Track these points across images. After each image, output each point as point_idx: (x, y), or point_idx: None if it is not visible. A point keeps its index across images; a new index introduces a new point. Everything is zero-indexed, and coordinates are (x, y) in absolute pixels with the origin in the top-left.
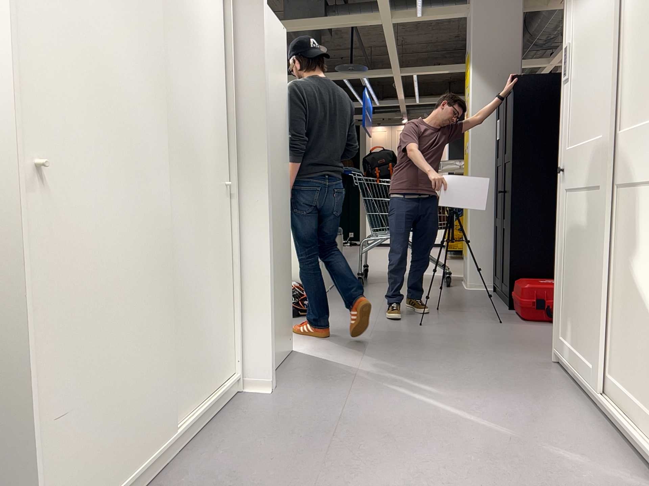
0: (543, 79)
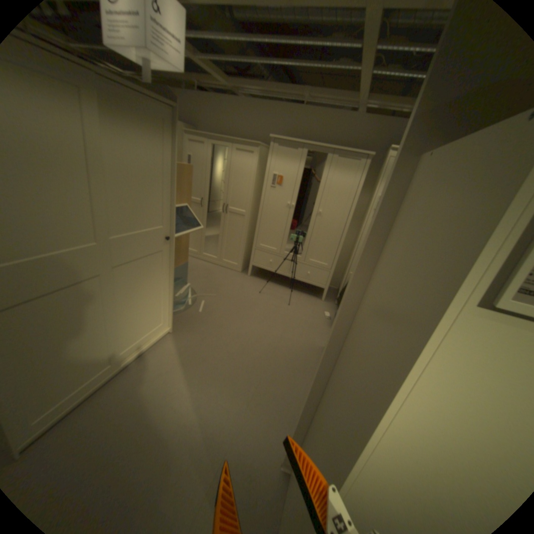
0: None
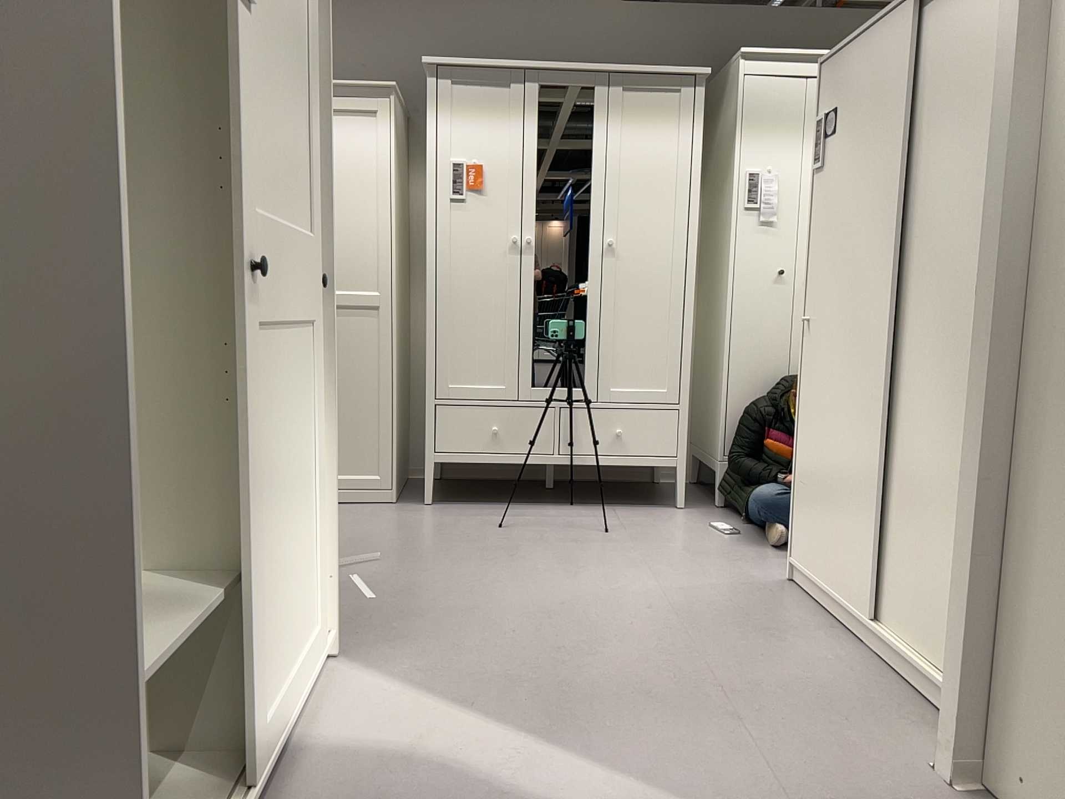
0: None
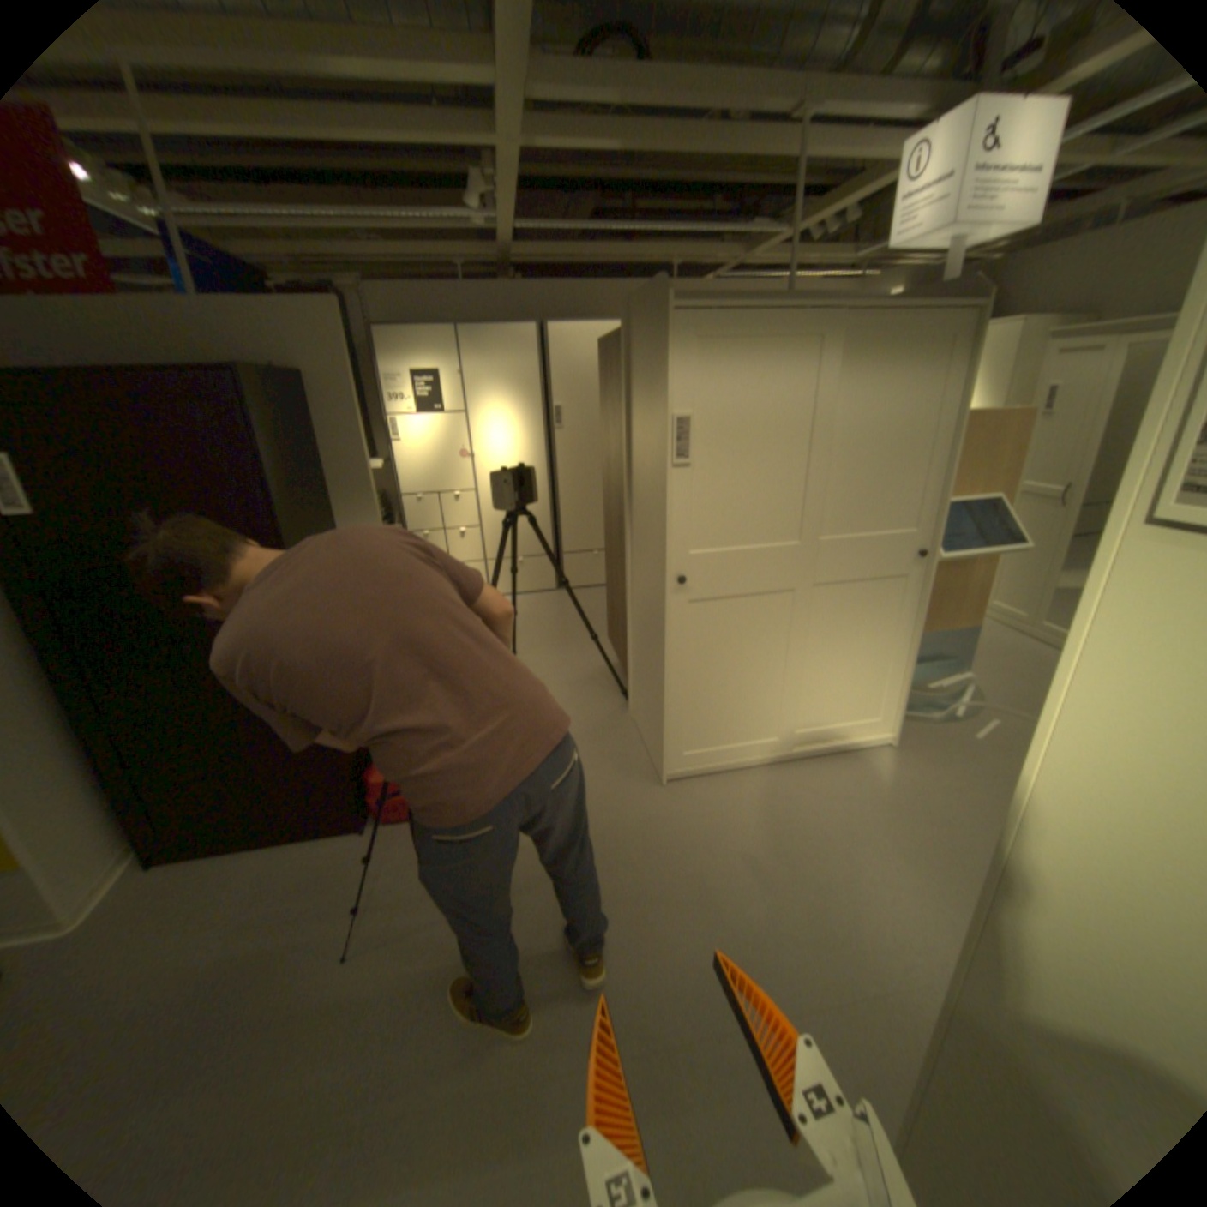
0: (268, 375)
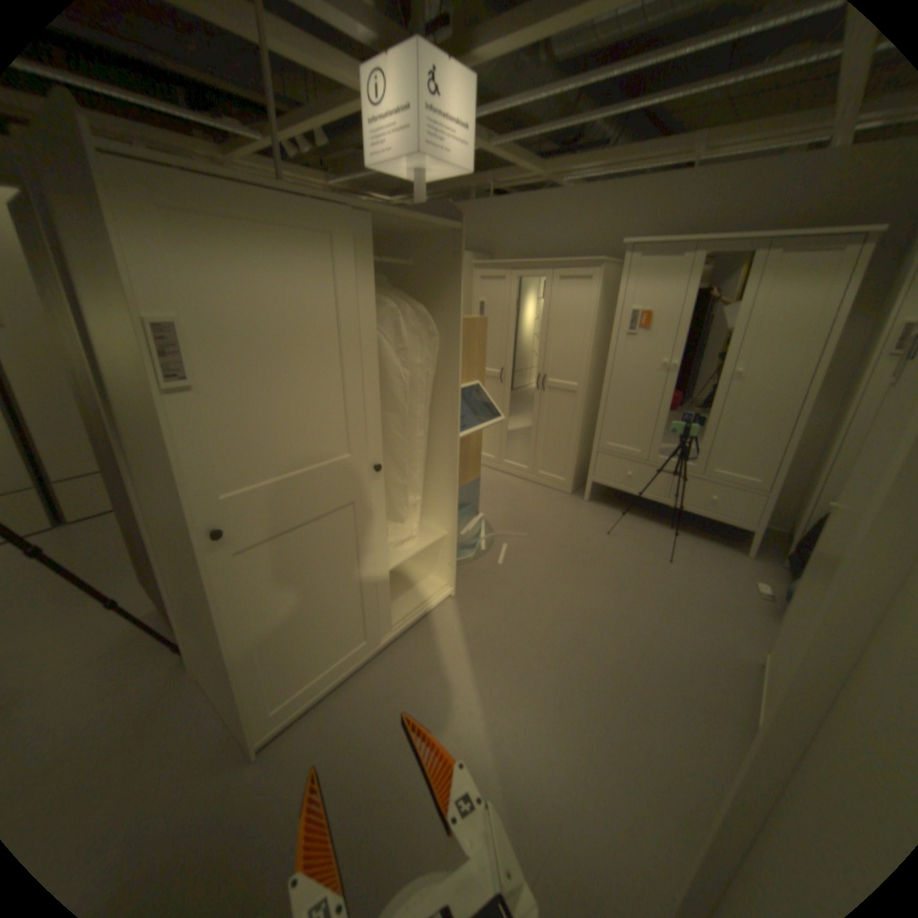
0: None
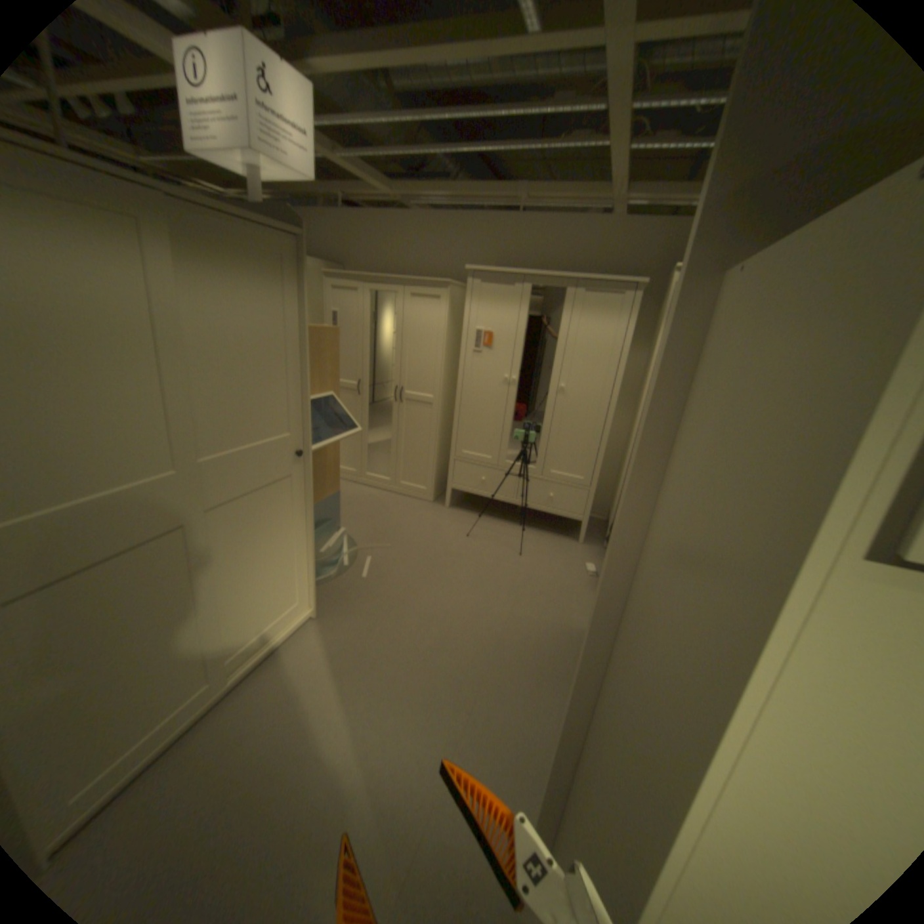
0: None
